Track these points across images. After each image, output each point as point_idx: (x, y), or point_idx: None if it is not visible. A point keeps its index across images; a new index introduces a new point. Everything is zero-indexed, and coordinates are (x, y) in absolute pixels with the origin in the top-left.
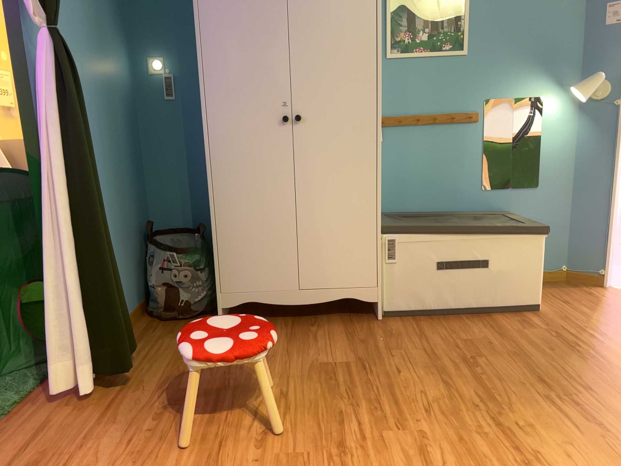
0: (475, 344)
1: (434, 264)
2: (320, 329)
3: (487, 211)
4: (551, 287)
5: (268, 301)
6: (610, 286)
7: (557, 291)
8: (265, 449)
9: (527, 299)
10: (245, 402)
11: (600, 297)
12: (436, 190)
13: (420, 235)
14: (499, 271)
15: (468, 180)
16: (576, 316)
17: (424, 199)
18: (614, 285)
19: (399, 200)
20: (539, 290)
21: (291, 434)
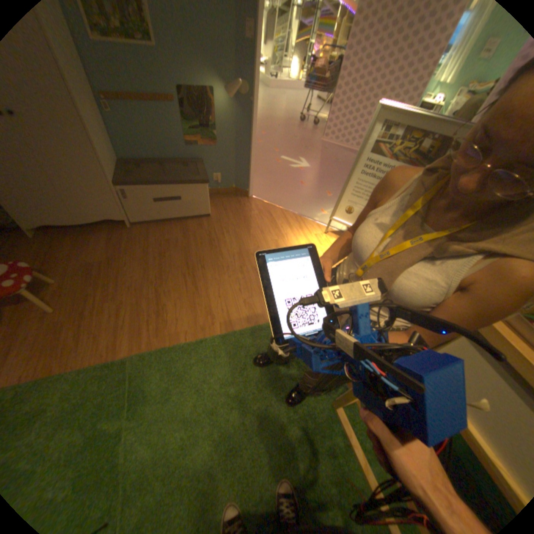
0: (170, 242)
1: (152, 199)
2: (93, 236)
3: (189, 158)
4: (225, 196)
5: (56, 224)
6: (251, 196)
7: (226, 200)
8: (46, 320)
9: (204, 211)
10: (40, 293)
11: (242, 204)
12: (157, 145)
13: (139, 185)
14: (188, 200)
15: (176, 139)
16: (225, 218)
17: (151, 151)
18: (253, 195)
19: (135, 151)
20: (209, 207)
21: (61, 309)
